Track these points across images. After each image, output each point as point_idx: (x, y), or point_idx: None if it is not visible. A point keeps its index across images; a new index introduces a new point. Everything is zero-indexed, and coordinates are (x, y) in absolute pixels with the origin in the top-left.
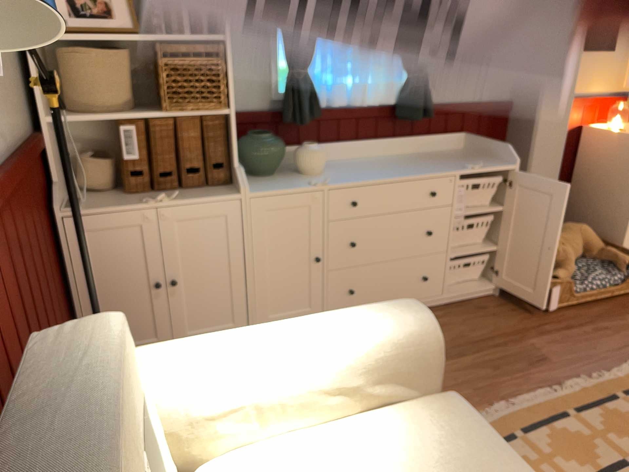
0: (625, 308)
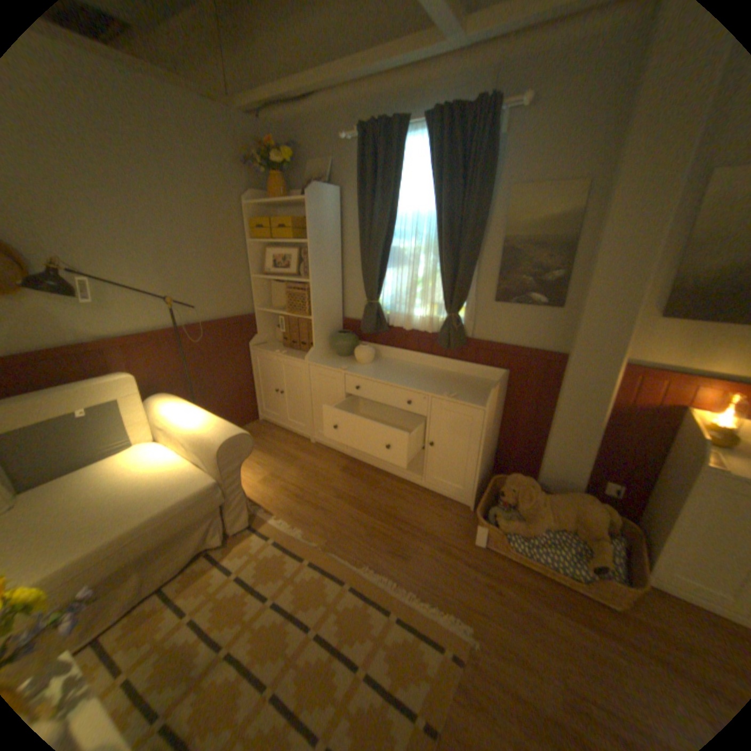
0: (565, 606)
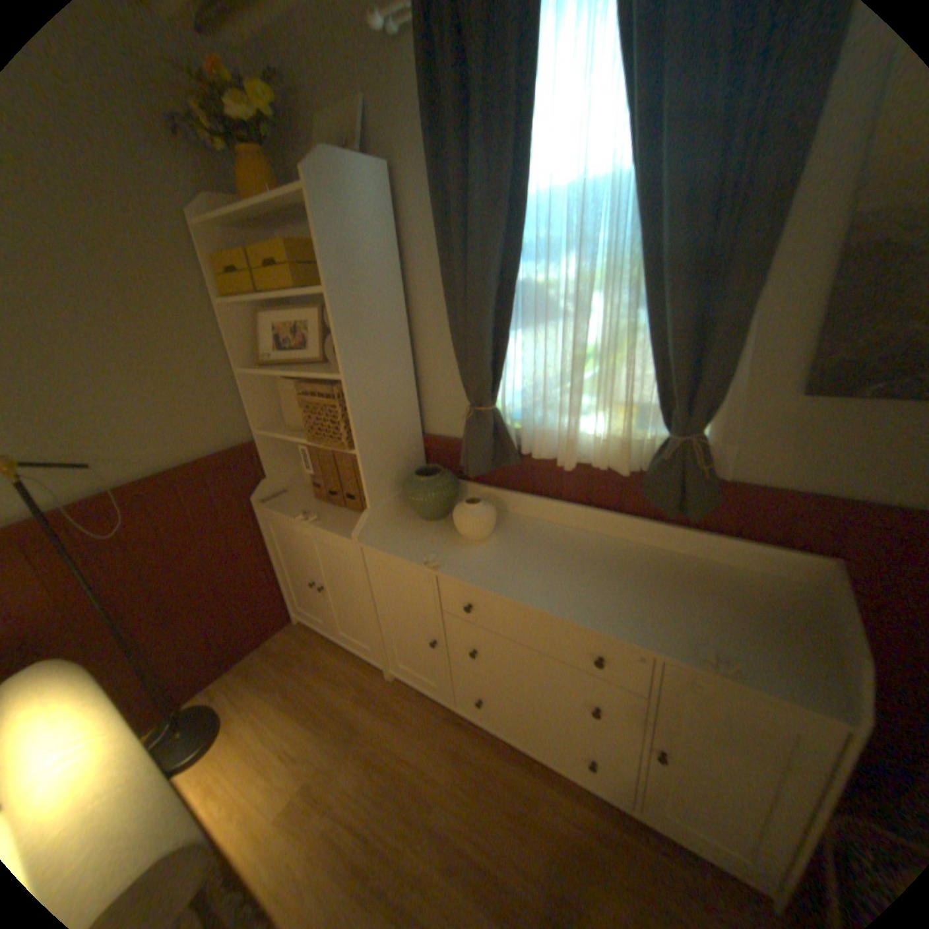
0: None
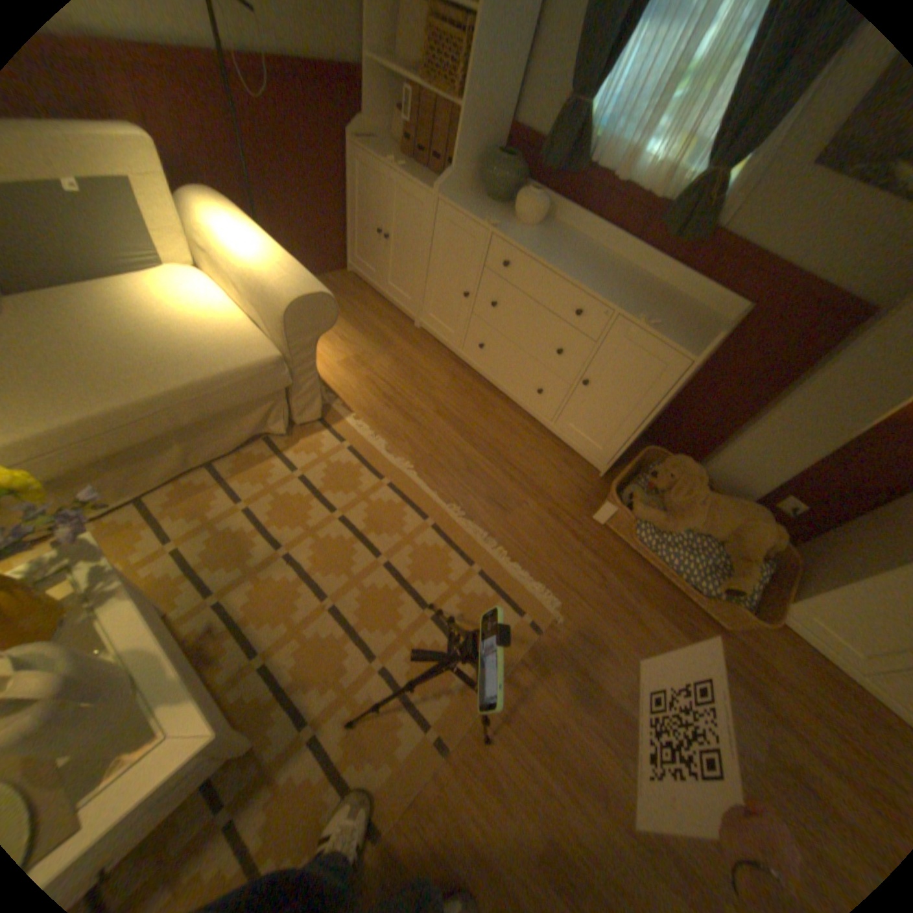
0: (670, 609)
